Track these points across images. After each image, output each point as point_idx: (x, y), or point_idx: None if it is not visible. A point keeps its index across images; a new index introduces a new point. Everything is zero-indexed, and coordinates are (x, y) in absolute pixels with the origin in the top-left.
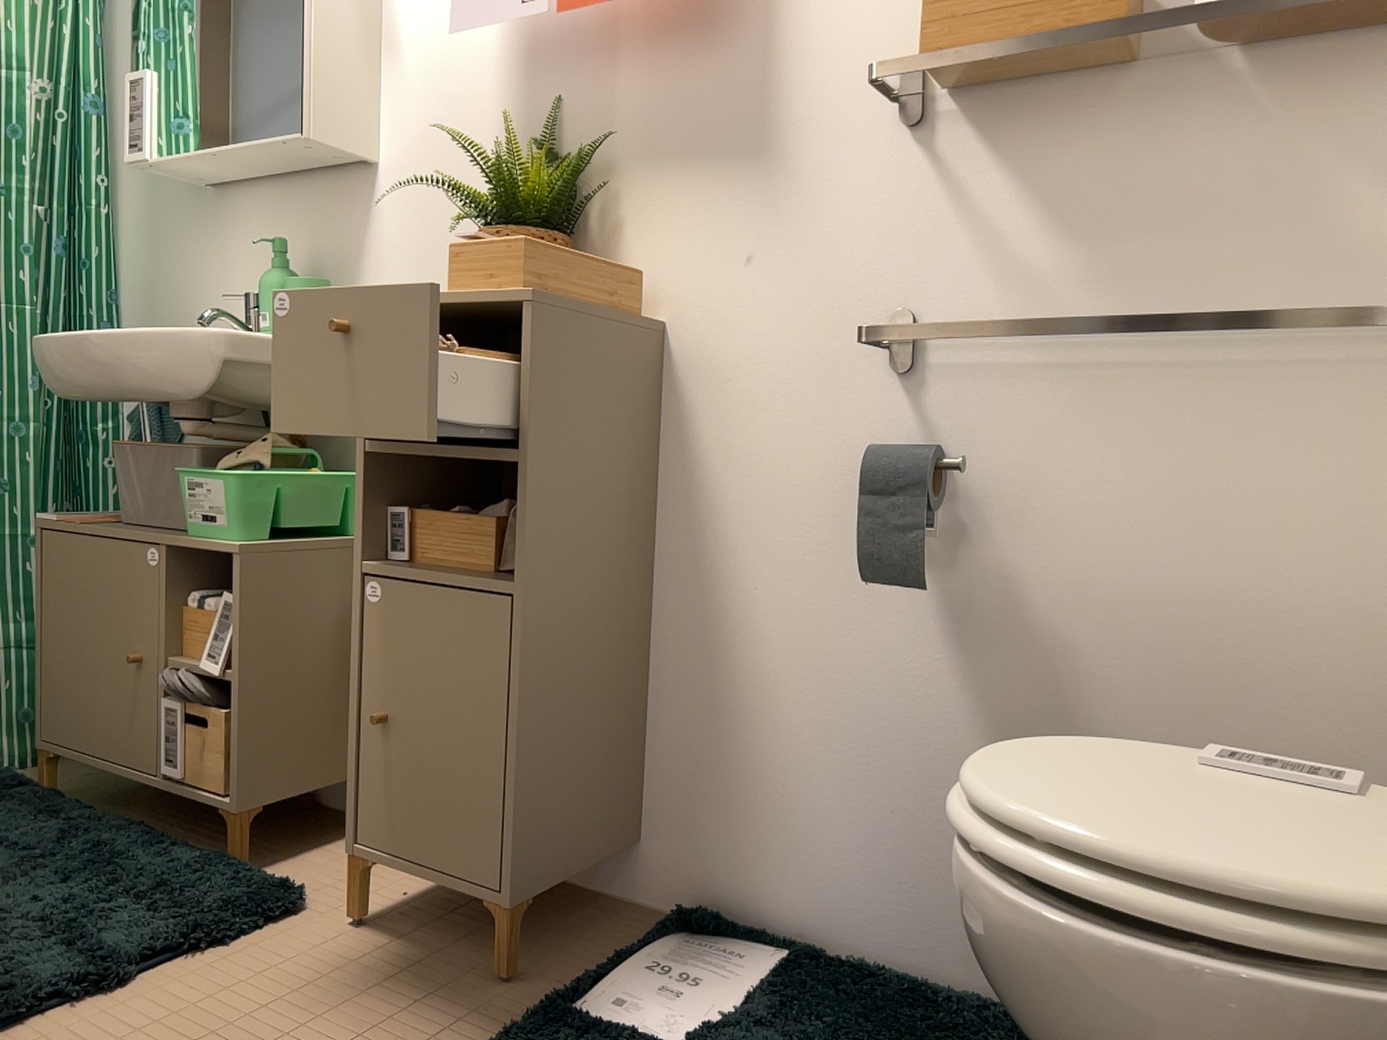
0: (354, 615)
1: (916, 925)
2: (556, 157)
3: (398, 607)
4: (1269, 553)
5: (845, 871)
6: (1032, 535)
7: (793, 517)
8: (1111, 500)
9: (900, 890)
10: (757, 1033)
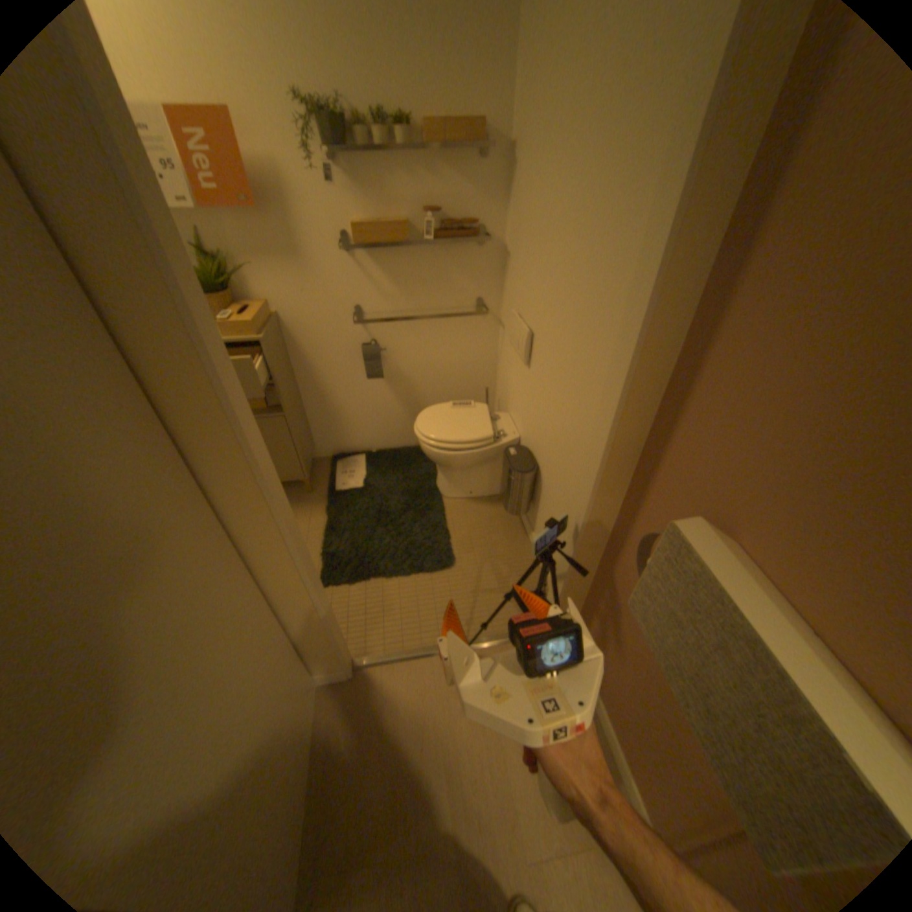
0: None
1: (390, 440)
2: (205, 253)
3: None
4: (448, 354)
5: (371, 435)
6: (400, 358)
7: (338, 363)
8: (416, 348)
9: (384, 435)
10: (375, 477)
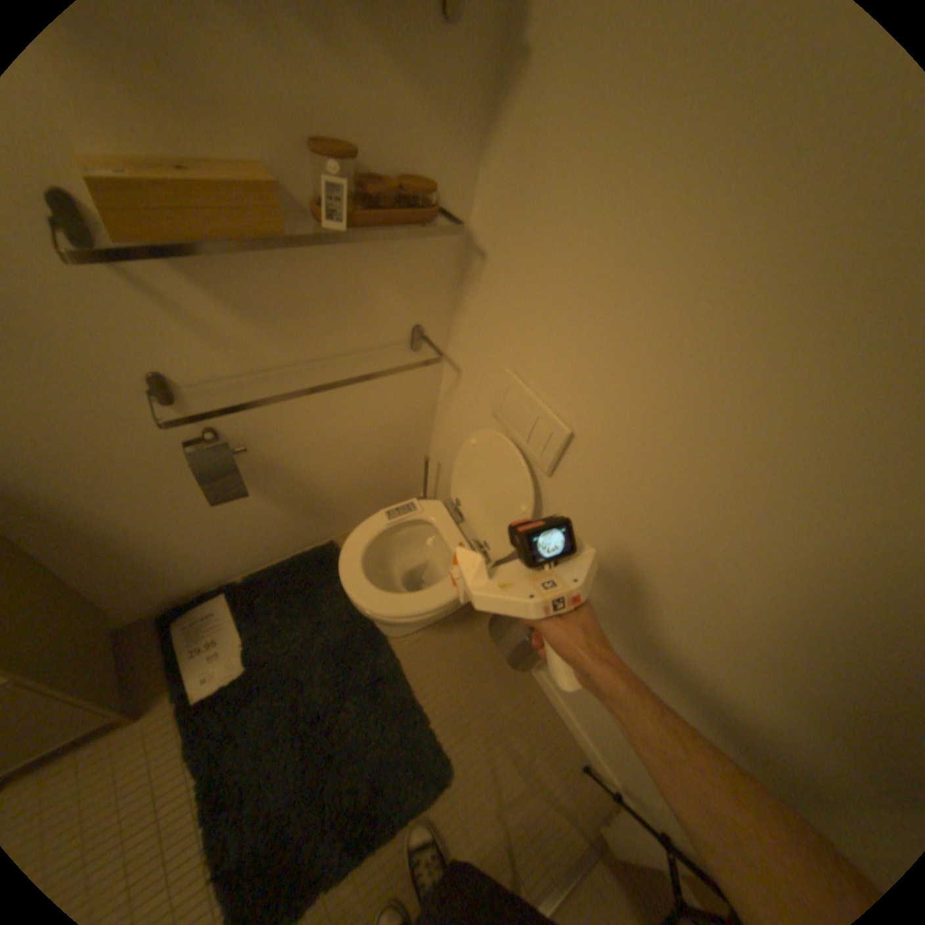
0: None
1: (263, 554)
2: None
3: None
4: (361, 417)
5: (227, 560)
6: (272, 442)
7: (125, 483)
8: (303, 420)
9: (253, 551)
10: (259, 641)
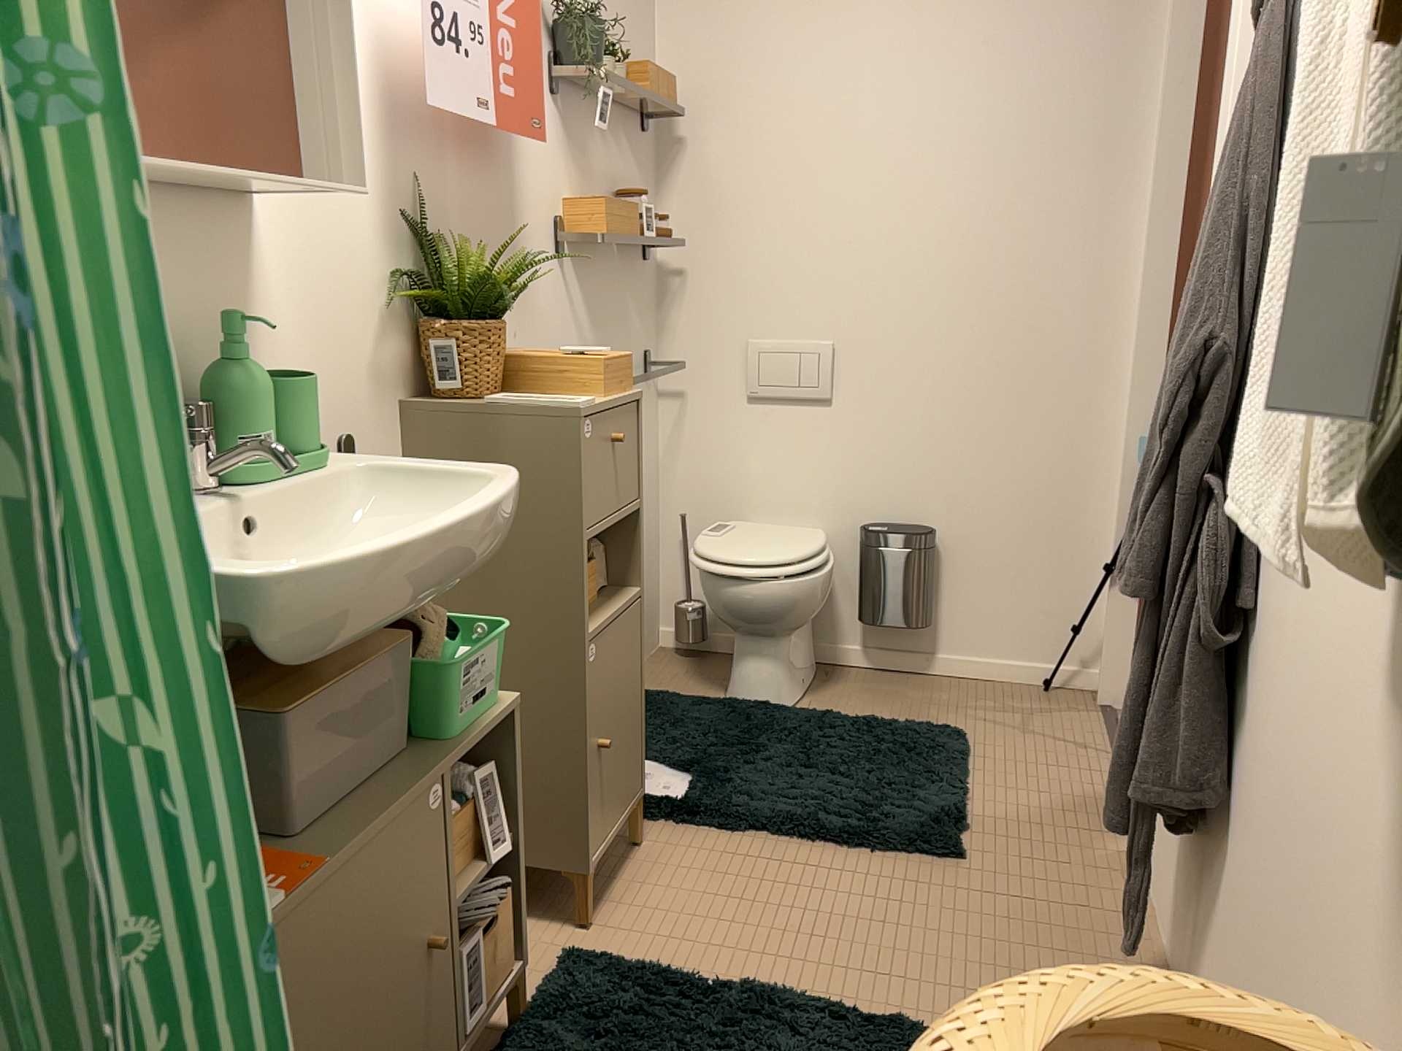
0: (584, 681)
1: None
2: (426, 241)
3: (606, 650)
4: None
5: None
6: None
7: None
8: None
9: None
10: (677, 750)
